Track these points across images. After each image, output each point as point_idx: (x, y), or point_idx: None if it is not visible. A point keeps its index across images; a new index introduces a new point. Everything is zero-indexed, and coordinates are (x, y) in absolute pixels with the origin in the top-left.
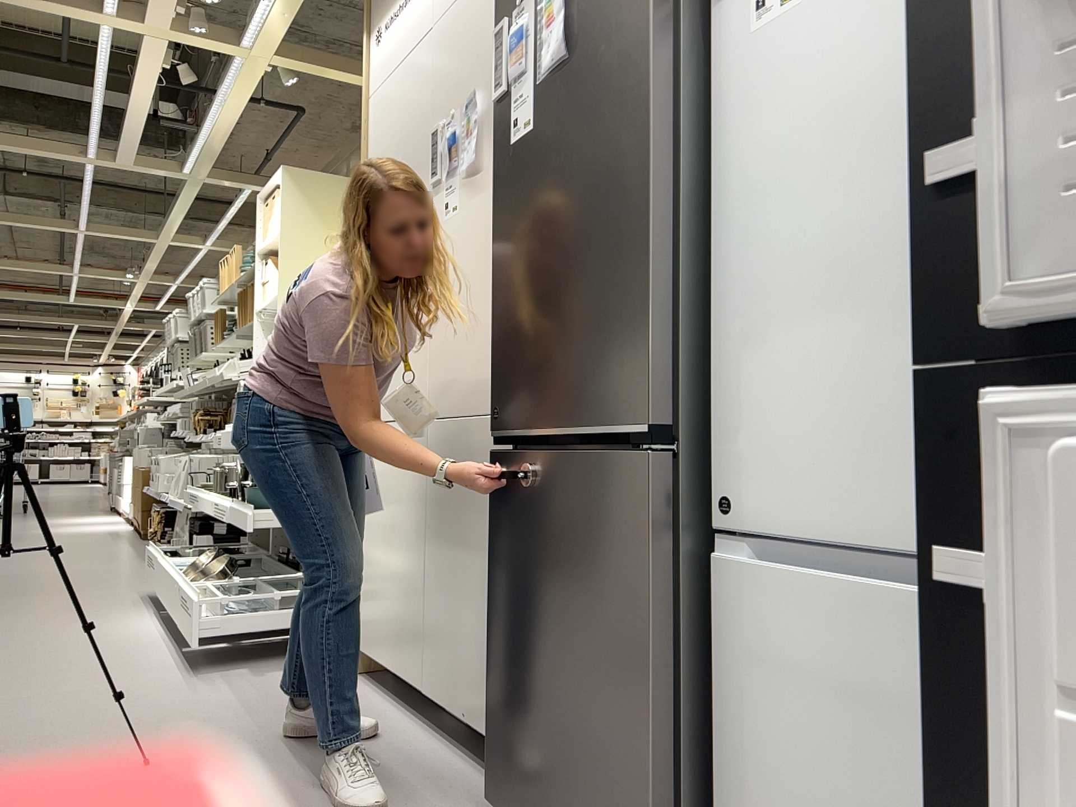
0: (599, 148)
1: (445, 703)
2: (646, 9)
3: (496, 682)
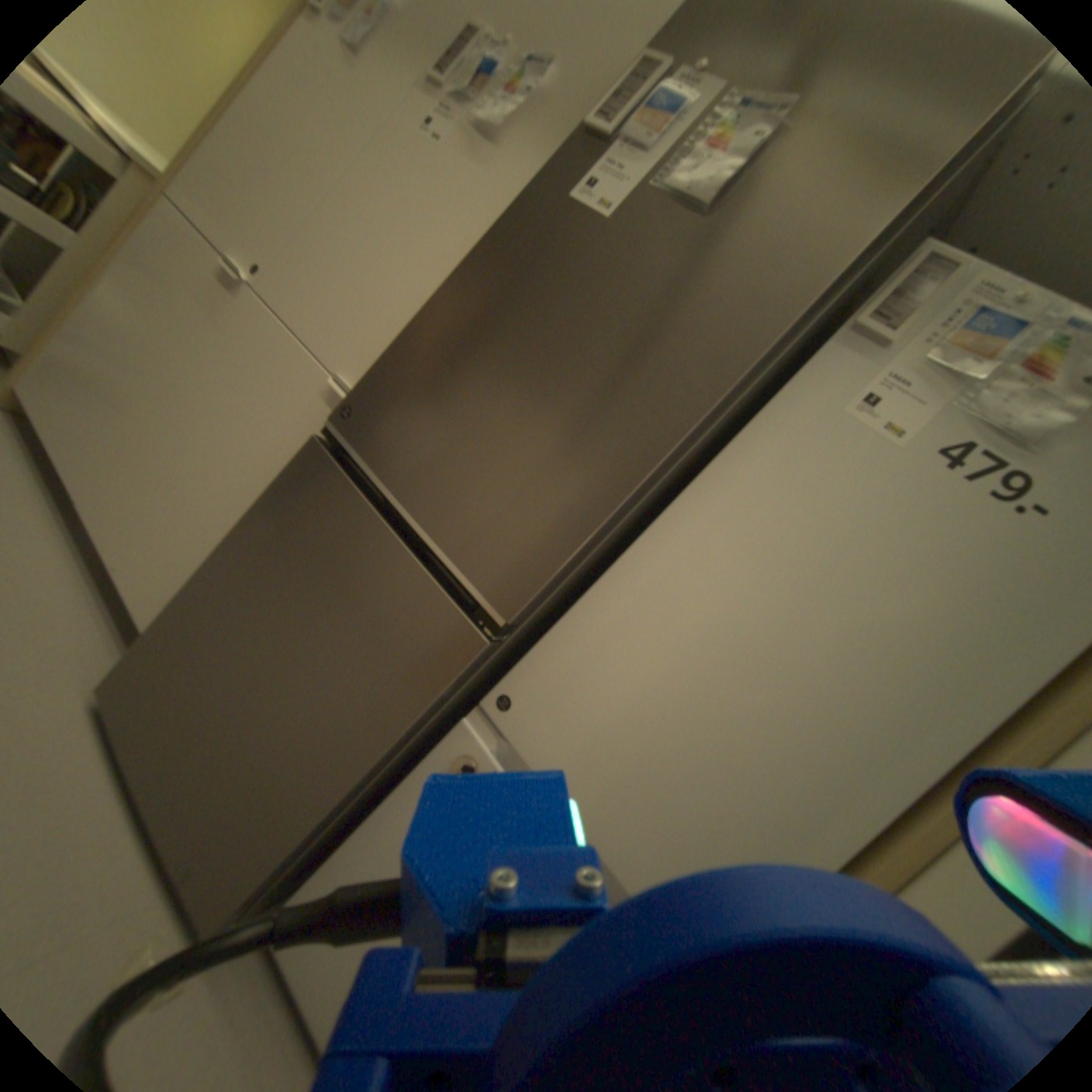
0: (659, 342)
1: (95, 540)
2: (814, 288)
3: (174, 618)
